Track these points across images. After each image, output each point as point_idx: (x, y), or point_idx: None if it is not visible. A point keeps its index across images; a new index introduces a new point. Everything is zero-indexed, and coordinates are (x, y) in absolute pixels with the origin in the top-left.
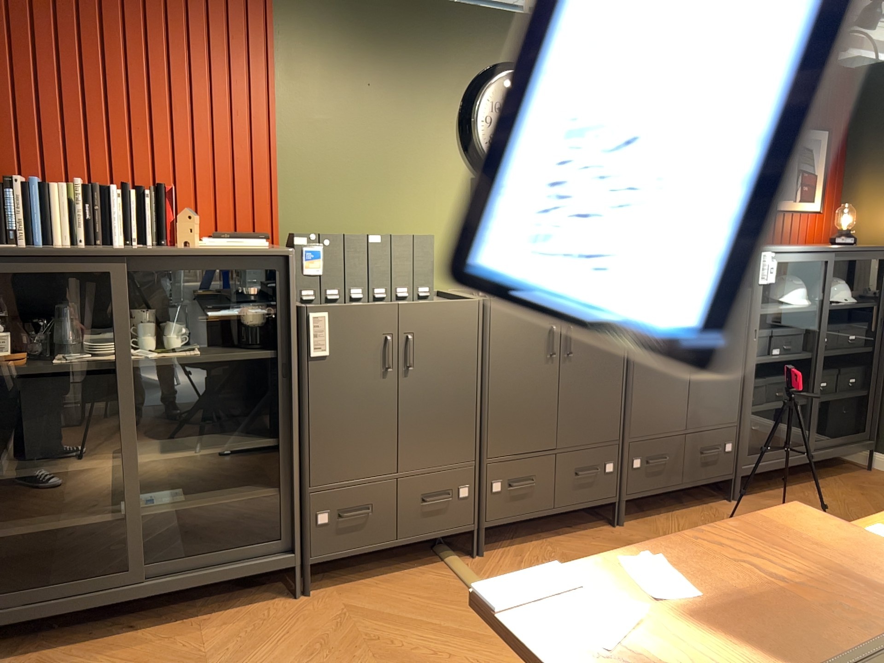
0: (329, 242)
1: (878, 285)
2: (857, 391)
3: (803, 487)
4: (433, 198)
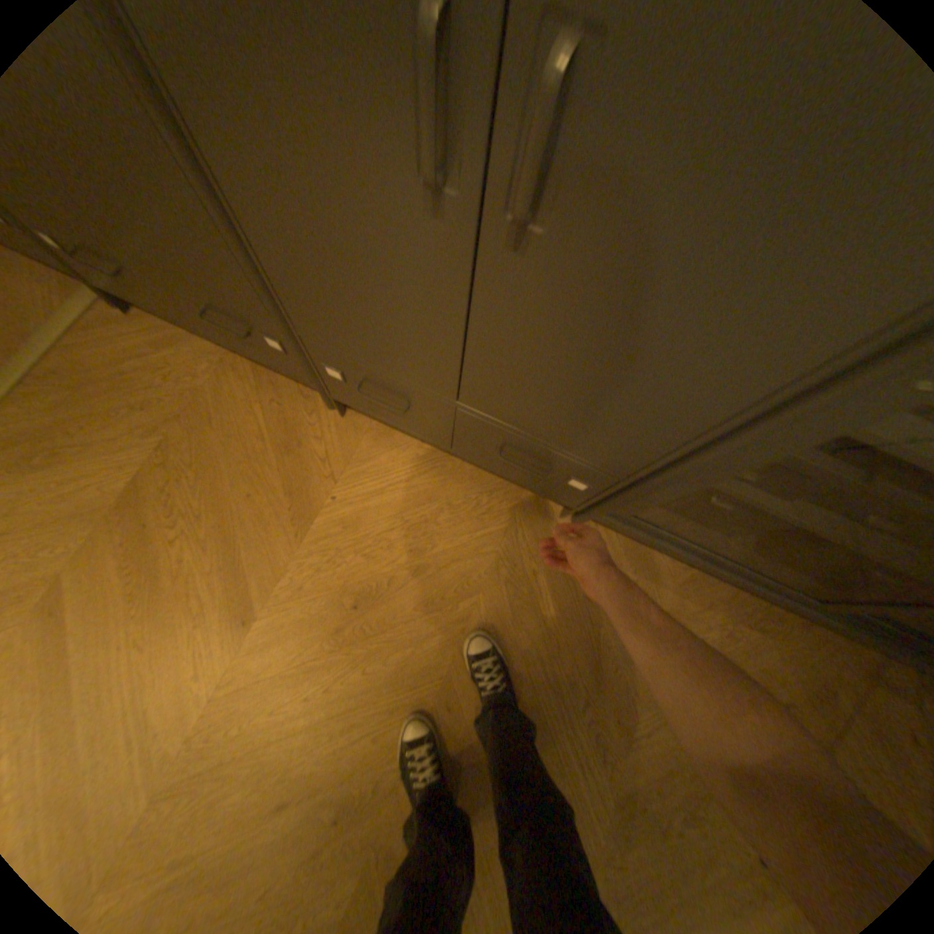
0: None
1: None
2: None
3: (734, 599)
4: None
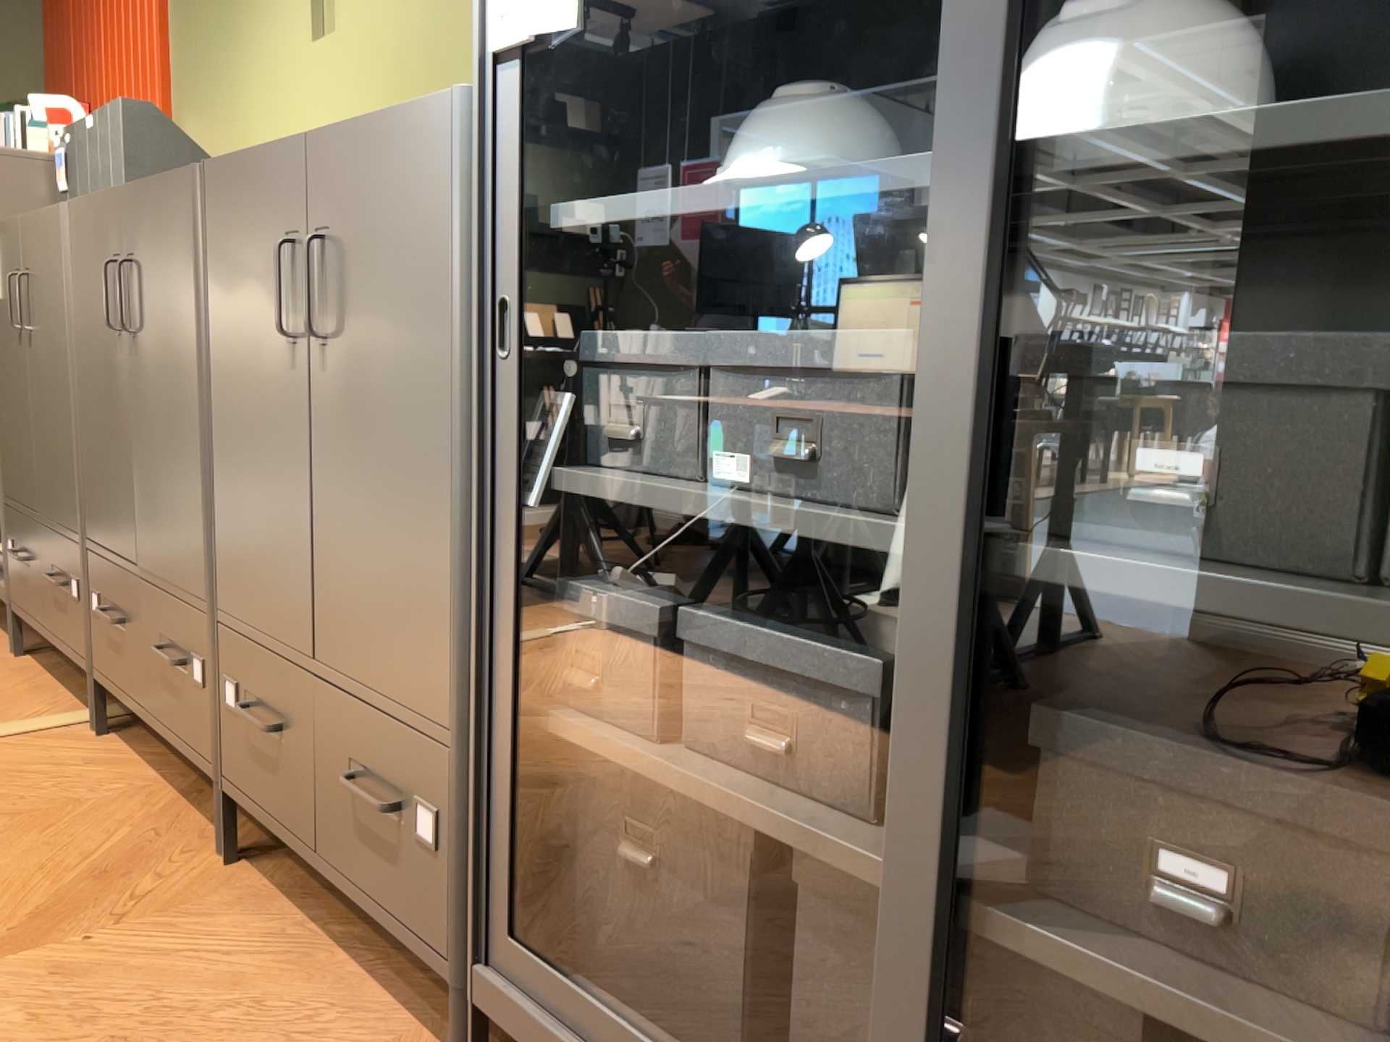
0: (71, 141)
1: None
2: None
3: None
4: (275, 47)
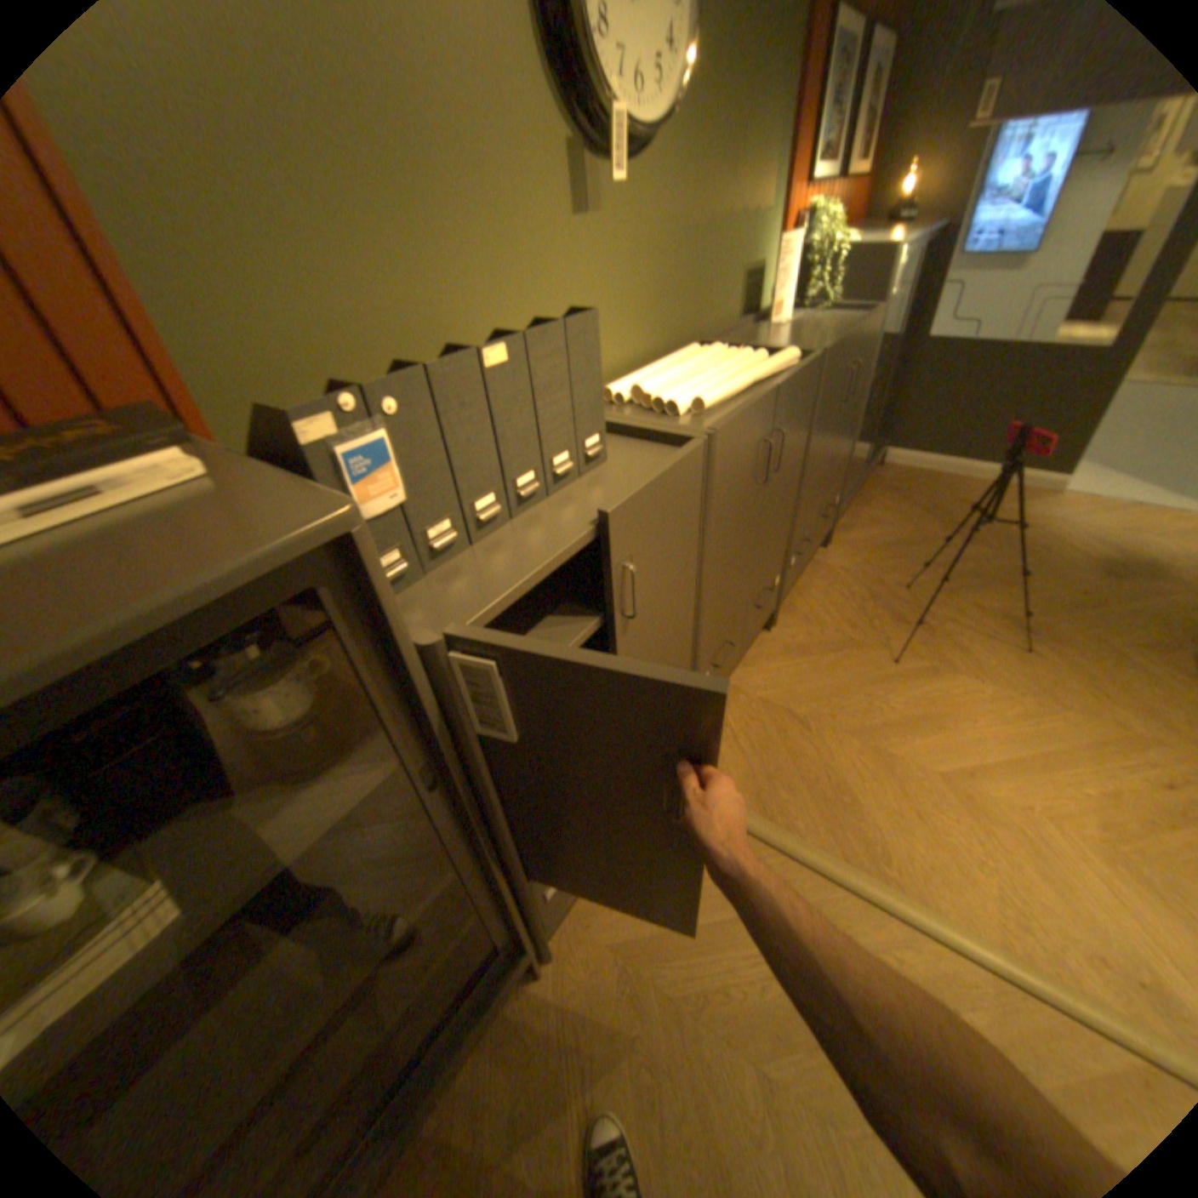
0: (399, 402)
1: (918, 269)
2: (886, 394)
3: (857, 505)
4: (511, 204)
